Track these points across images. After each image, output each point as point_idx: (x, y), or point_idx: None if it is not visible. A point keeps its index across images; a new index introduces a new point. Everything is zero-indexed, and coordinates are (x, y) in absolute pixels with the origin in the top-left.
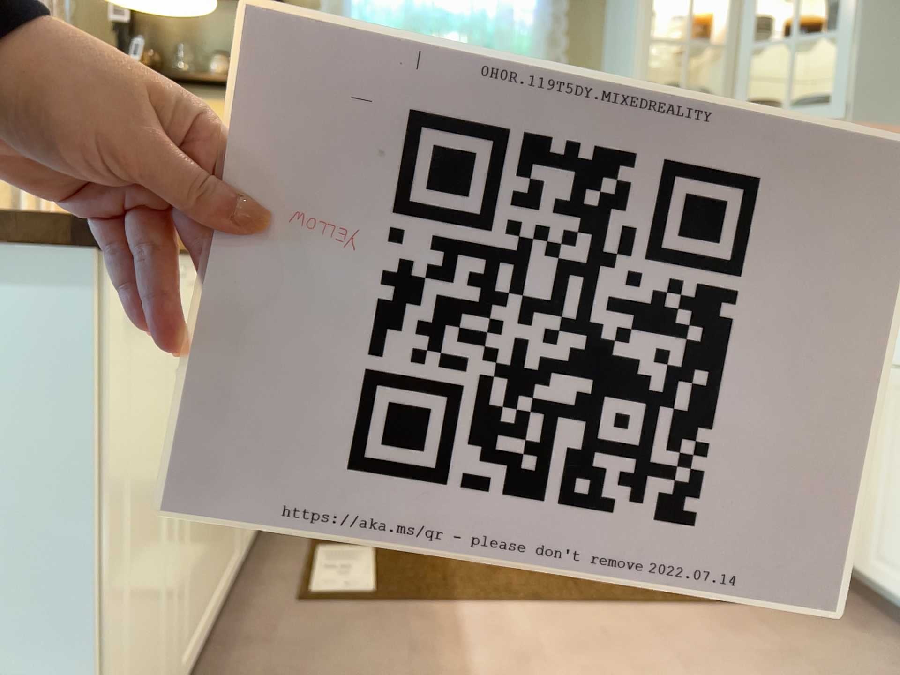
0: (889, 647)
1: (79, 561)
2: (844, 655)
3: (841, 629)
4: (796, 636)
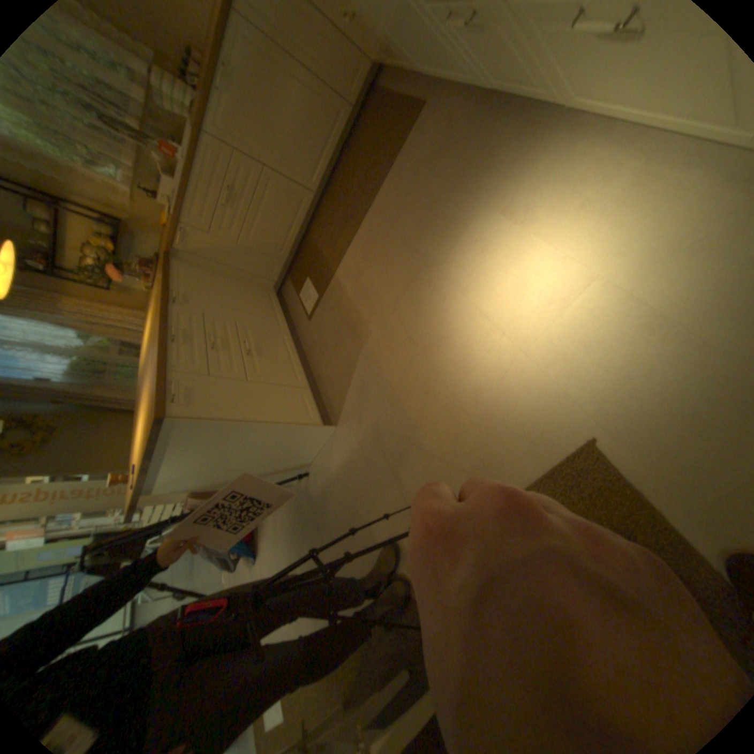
0: (447, 103)
1: (250, 420)
2: (433, 135)
3: (430, 115)
4: (417, 146)
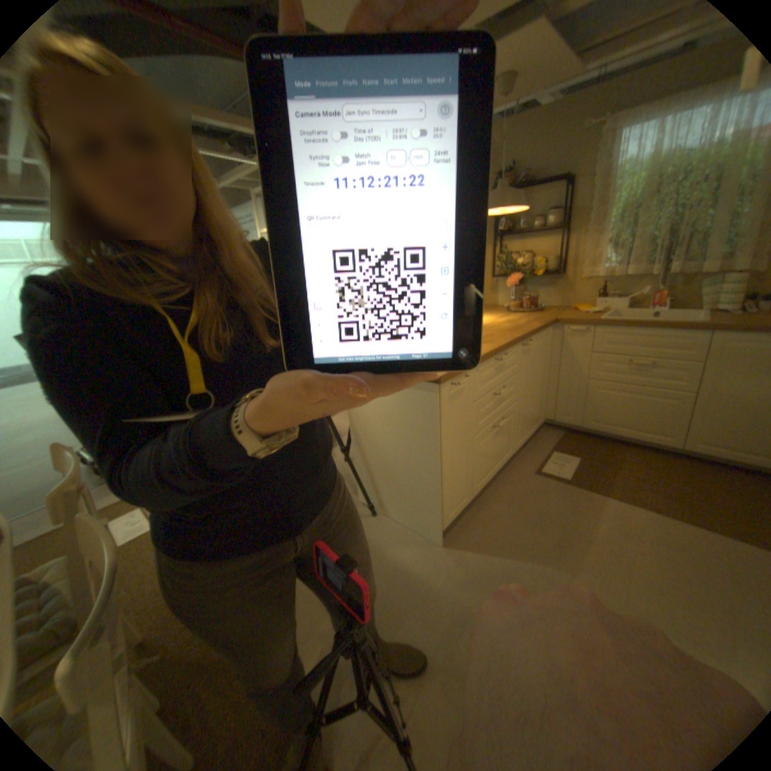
0: None
1: (441, 457)
2: None
3: None
4: None
